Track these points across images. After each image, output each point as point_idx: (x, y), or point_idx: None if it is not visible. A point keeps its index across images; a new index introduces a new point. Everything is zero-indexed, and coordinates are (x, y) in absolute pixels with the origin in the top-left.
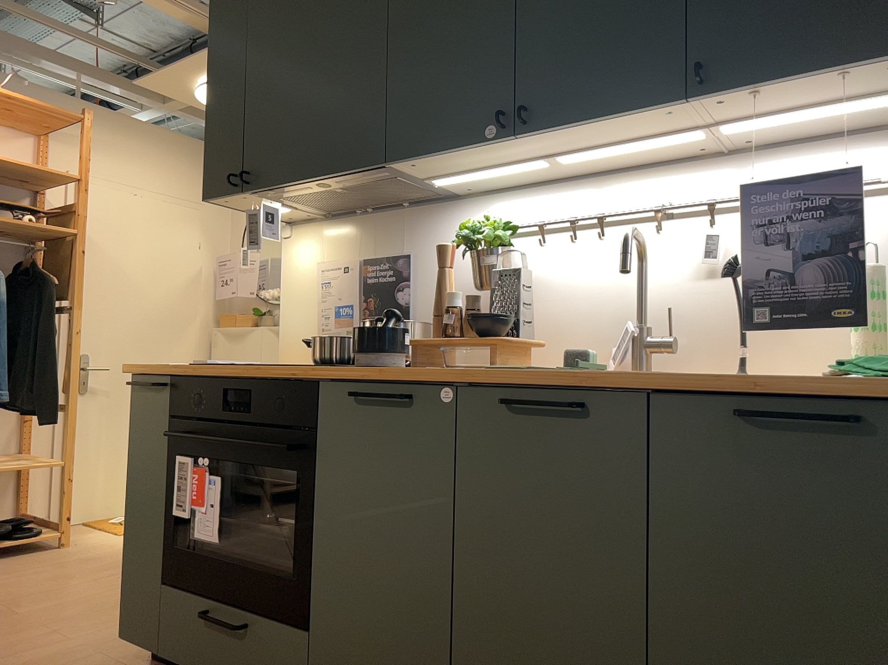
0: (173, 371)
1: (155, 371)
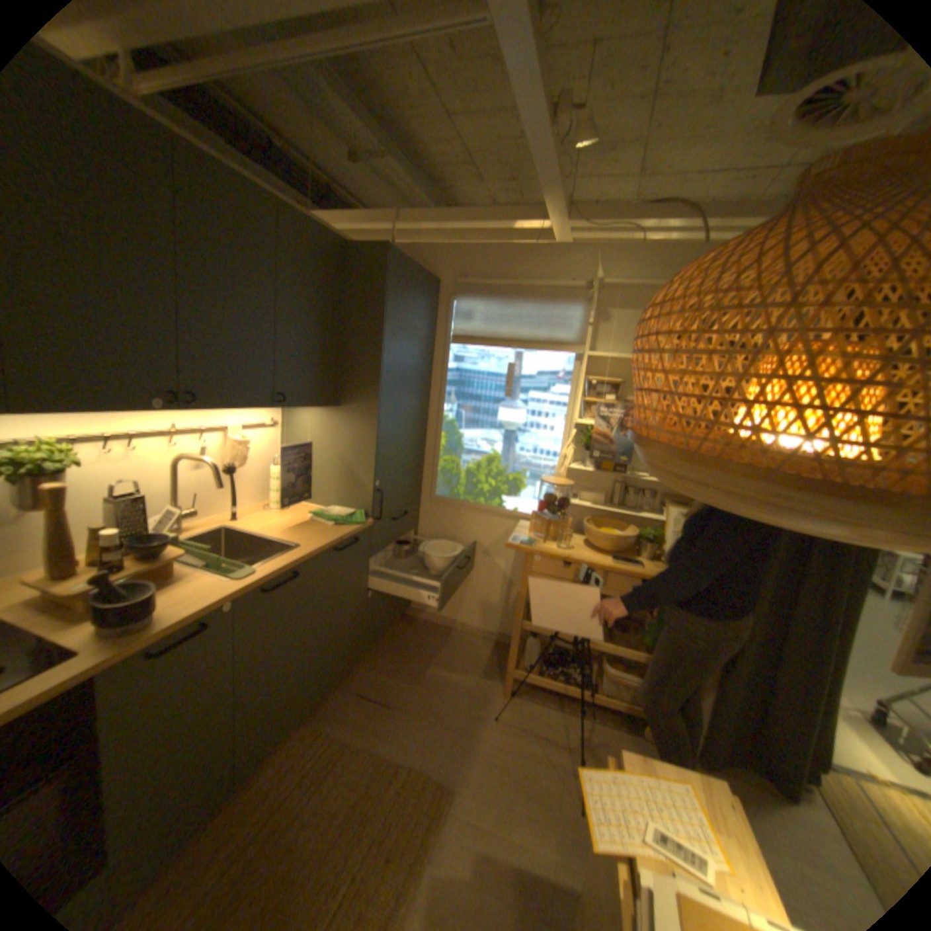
0: None
1: None
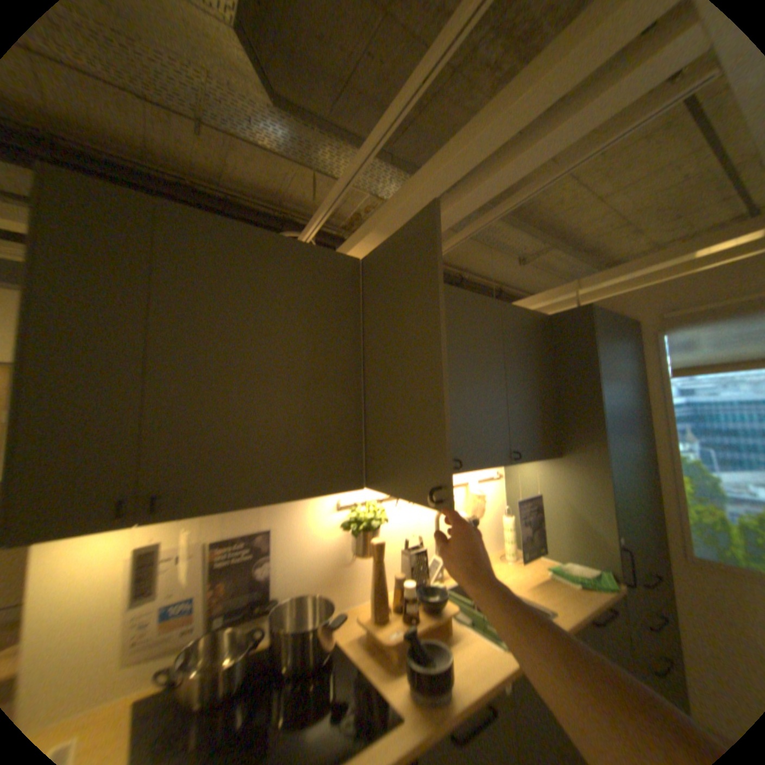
0: None
1: None
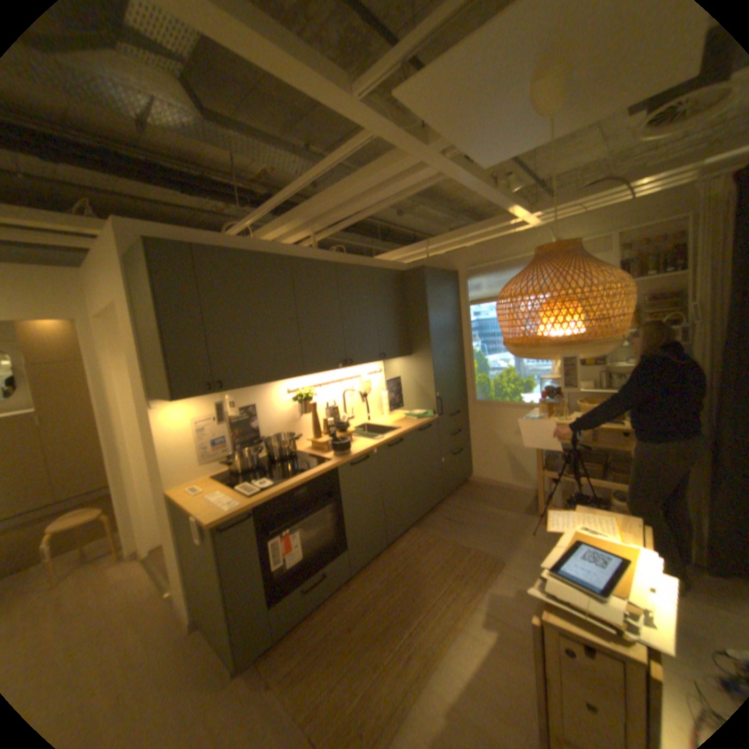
0: (250, 506)
1: (241, 512)
